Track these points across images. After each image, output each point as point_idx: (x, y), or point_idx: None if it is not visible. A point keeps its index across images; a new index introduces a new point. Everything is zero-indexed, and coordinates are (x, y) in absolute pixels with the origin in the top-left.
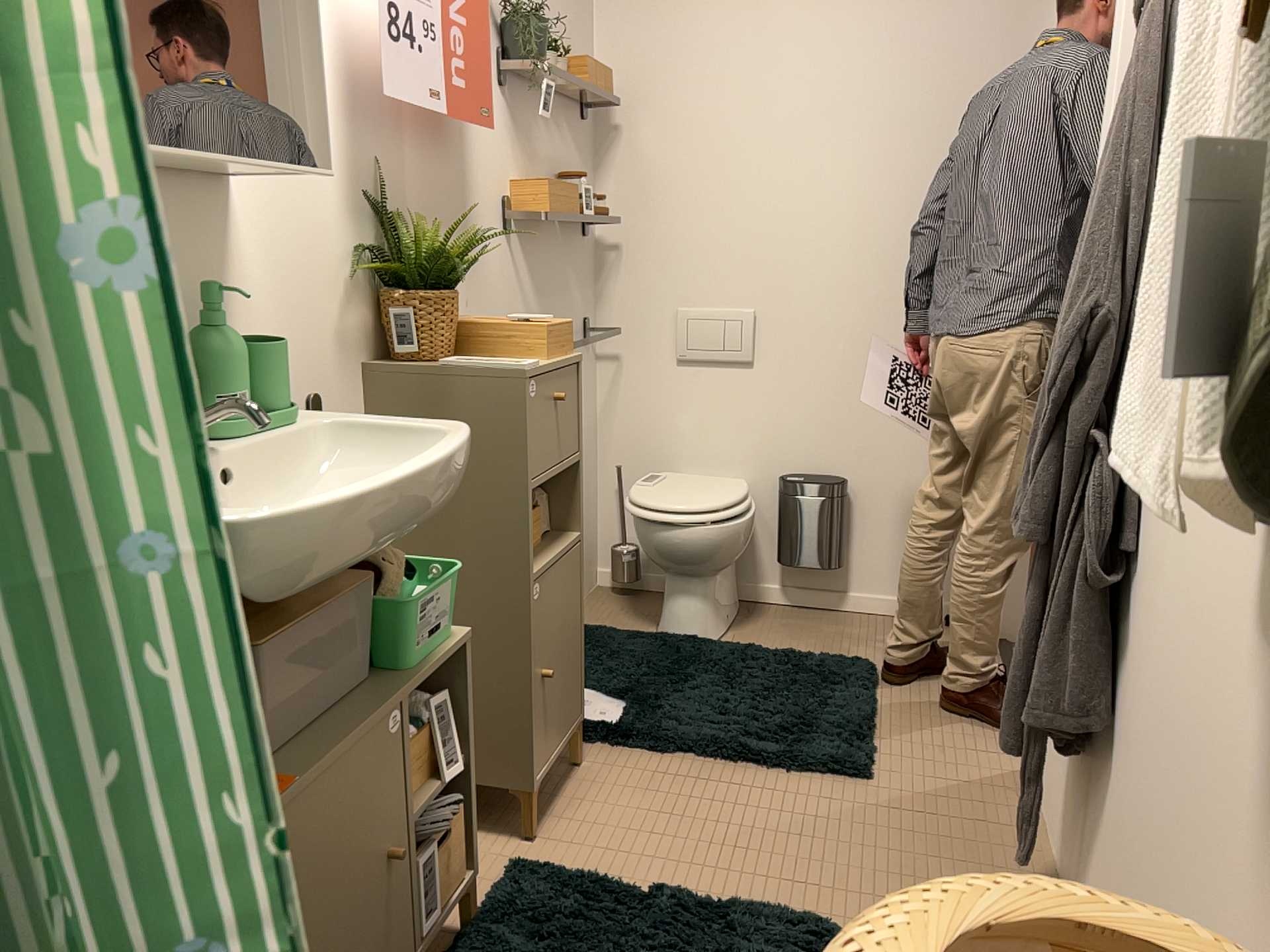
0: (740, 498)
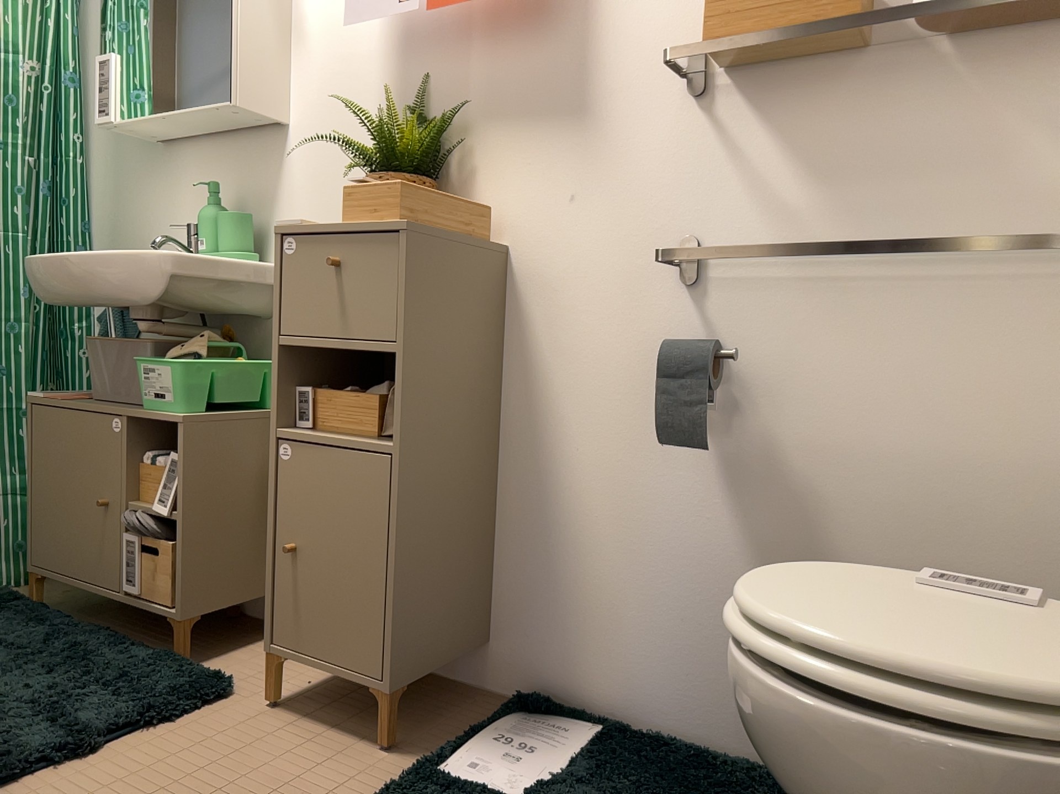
0: (862, 651)
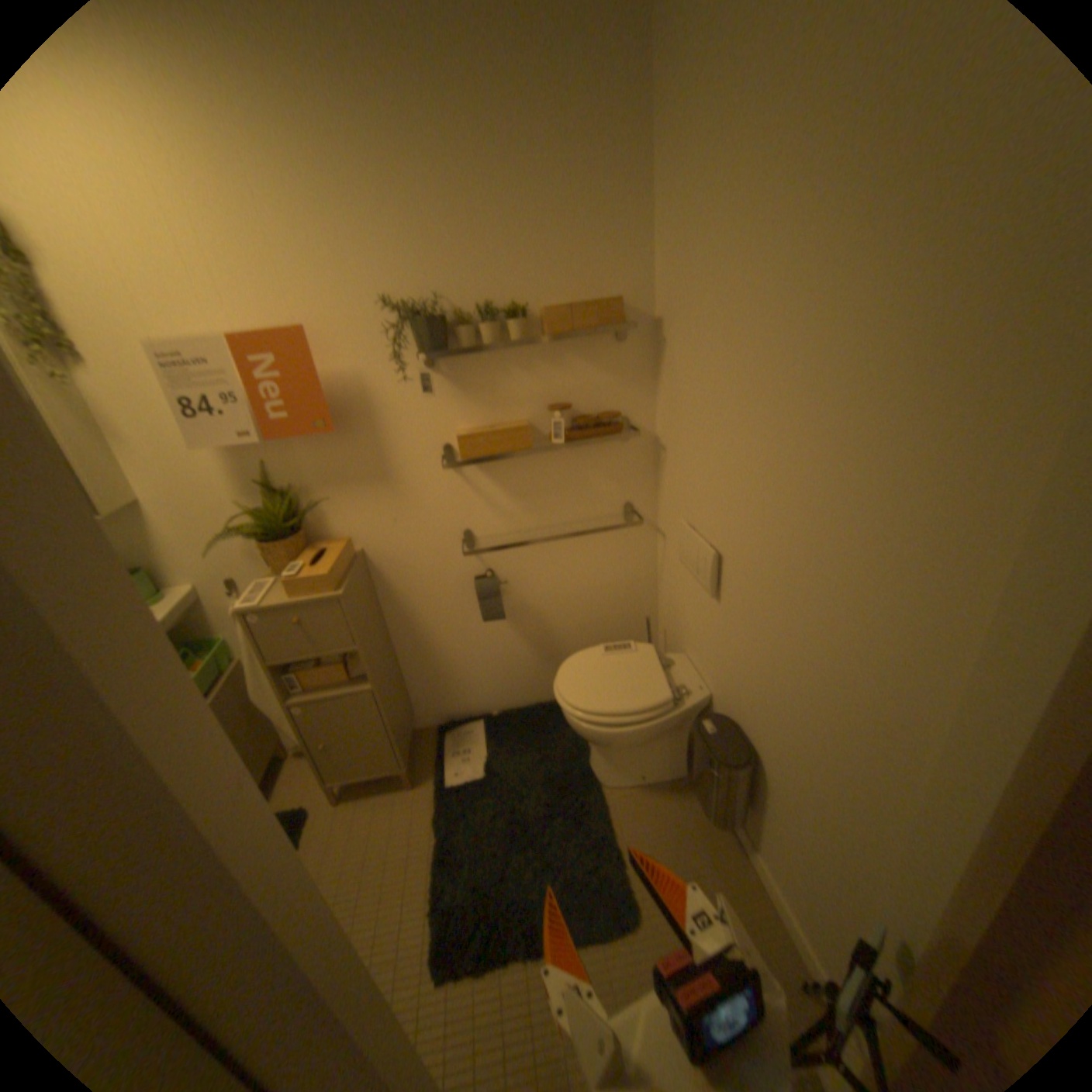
0: (614, 711)
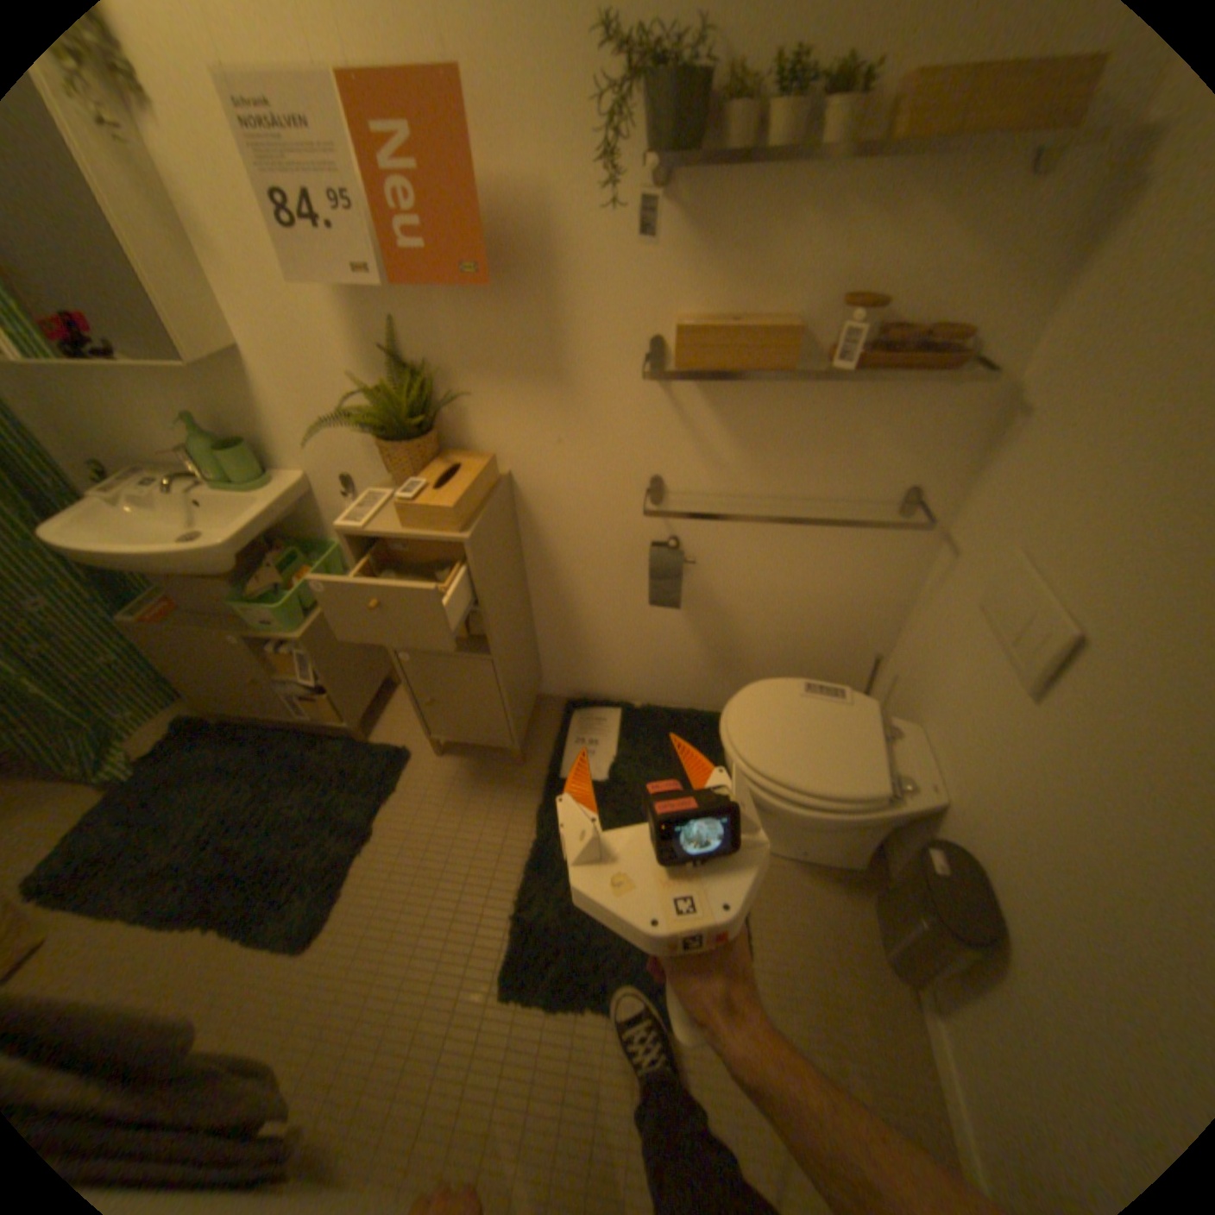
0: (801, 786)
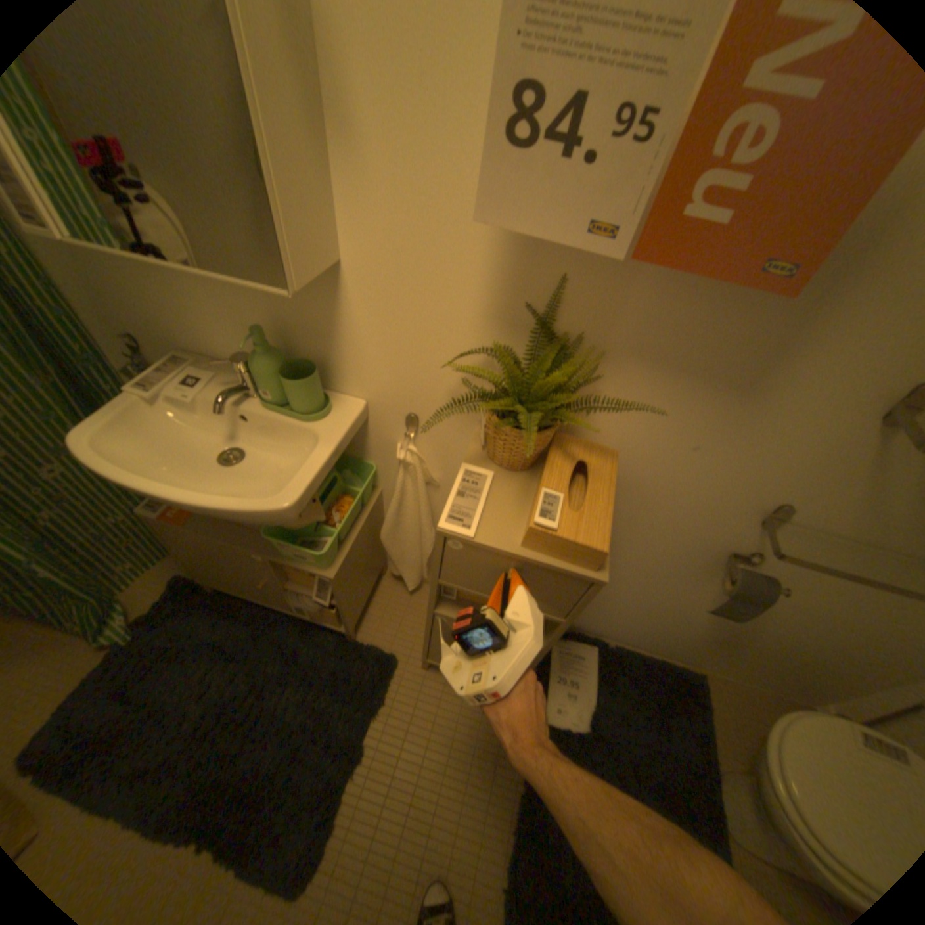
0: None
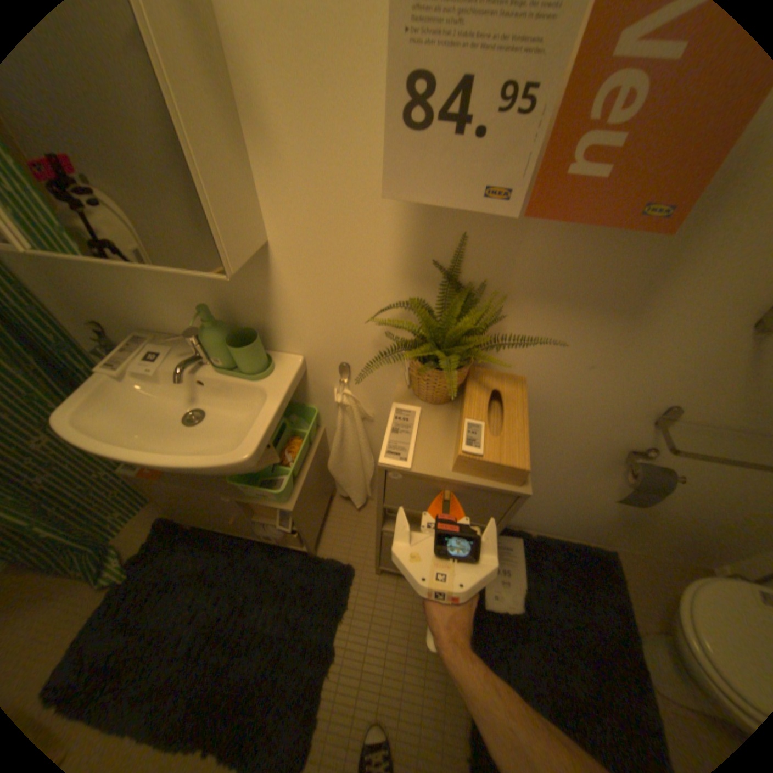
0: None
